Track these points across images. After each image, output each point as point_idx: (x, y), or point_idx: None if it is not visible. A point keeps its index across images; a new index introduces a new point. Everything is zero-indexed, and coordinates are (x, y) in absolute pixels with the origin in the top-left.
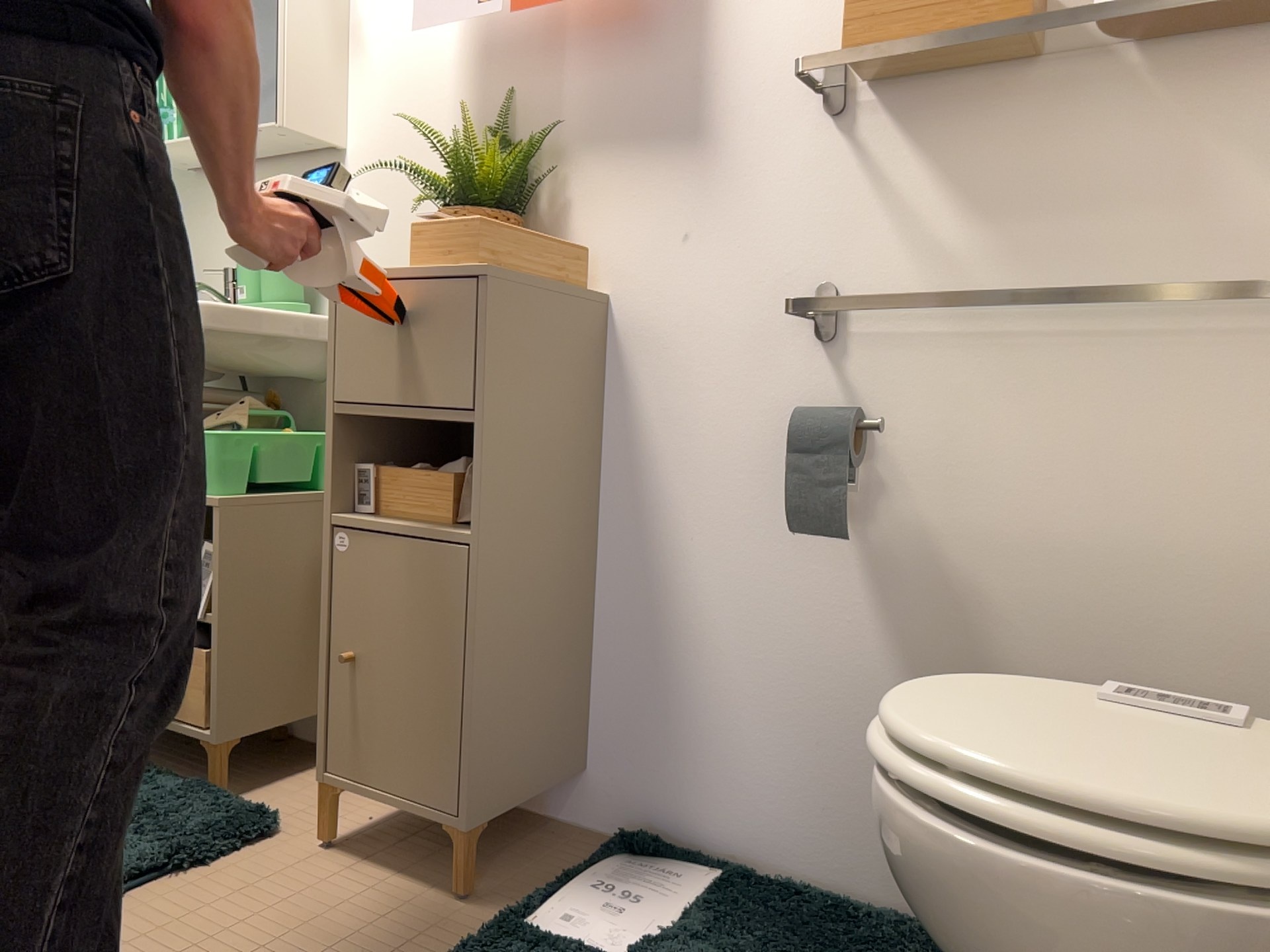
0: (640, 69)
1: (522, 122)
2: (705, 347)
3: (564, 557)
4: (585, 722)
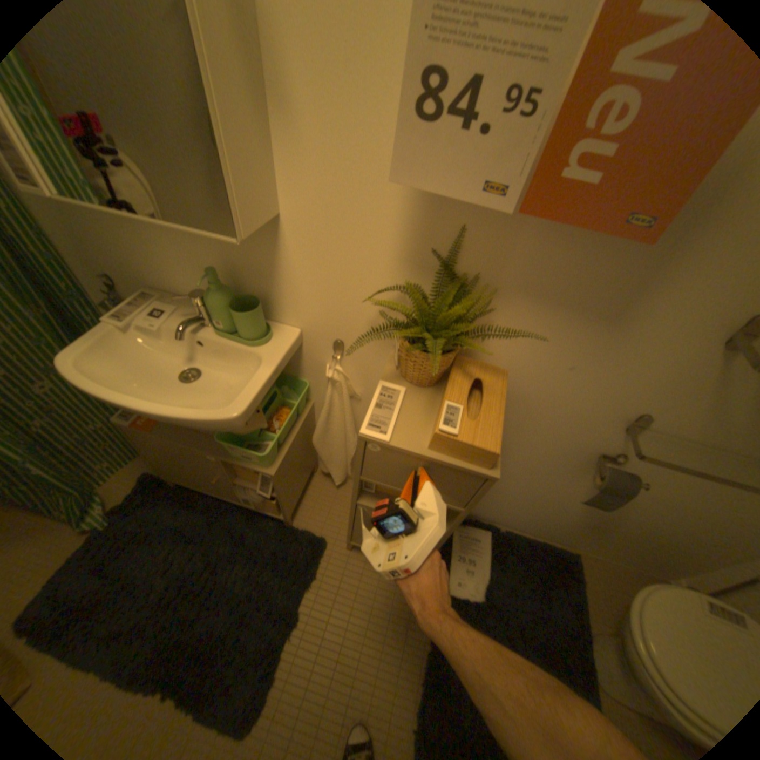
0: (597, 255)
1: (468, 255)
2: (556, 413)
3: None
4: None
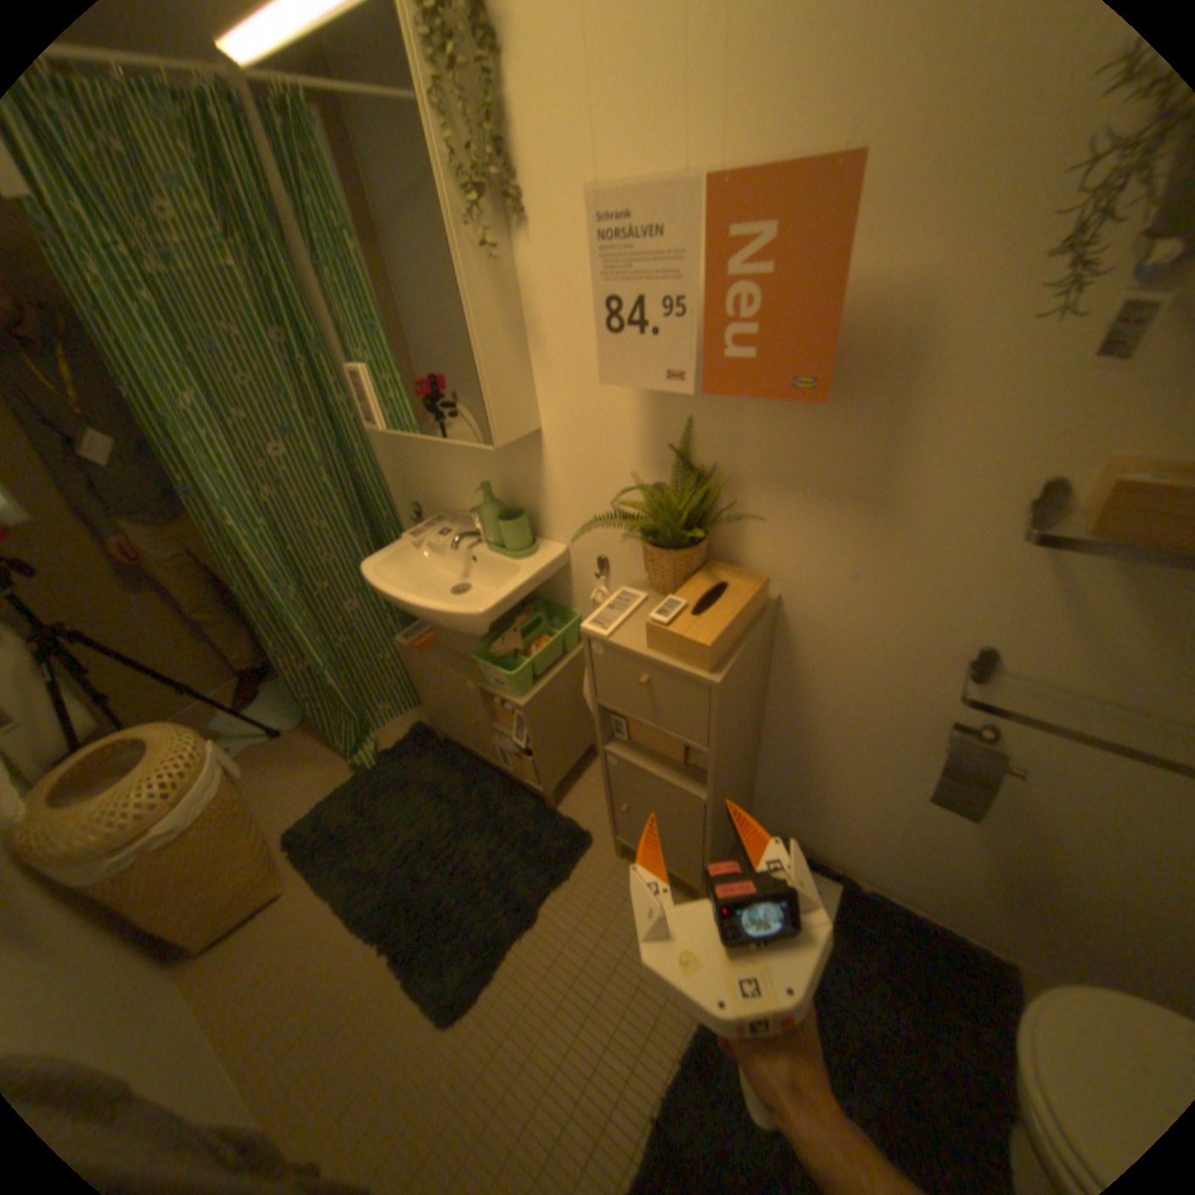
0: (827, 431)
1: (702, 447)
2: (865, 651)
3: (750, 751)
4: (754, 794)
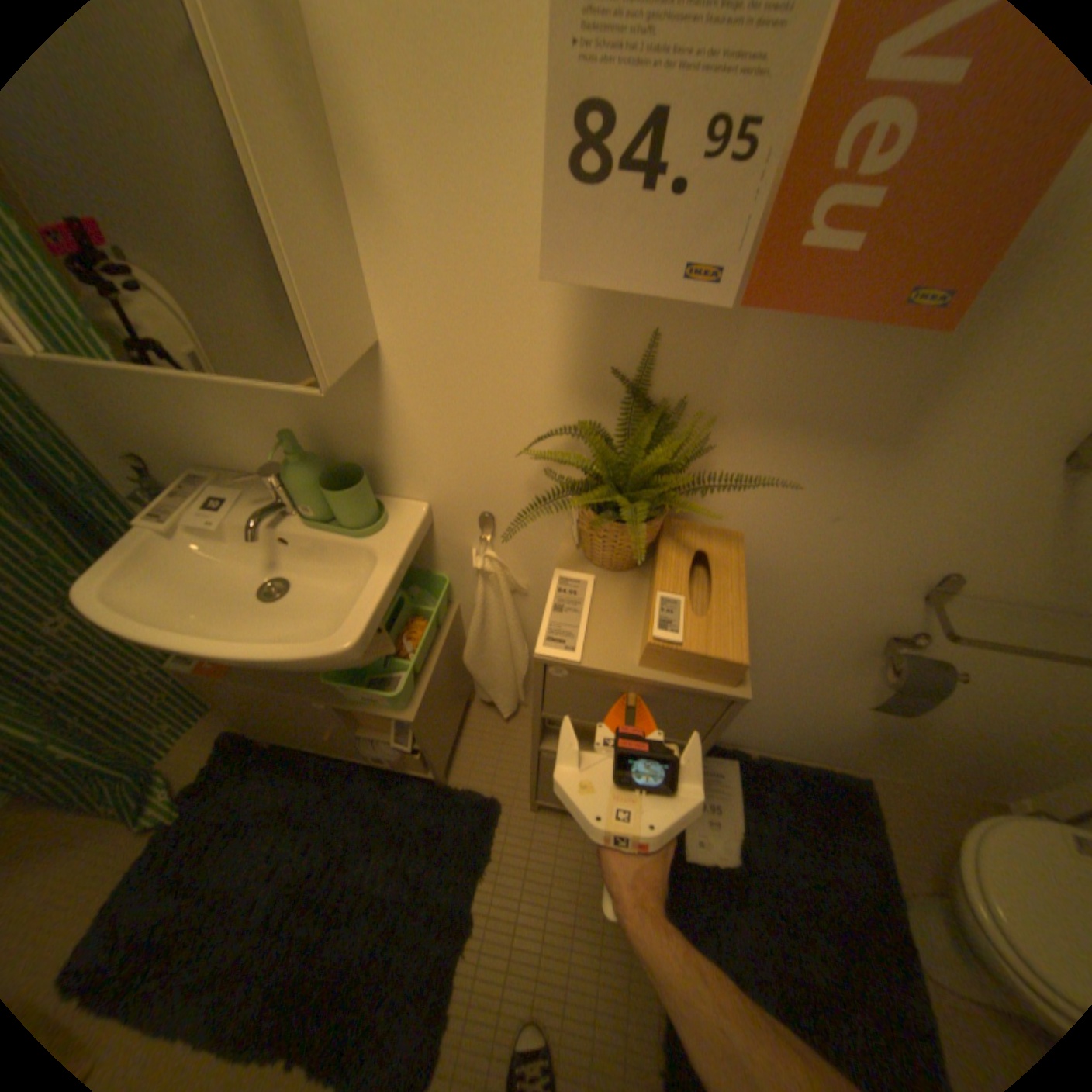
0: (861, 352)
1: (666, 371)
2: (819, 585)
3: None
4: None
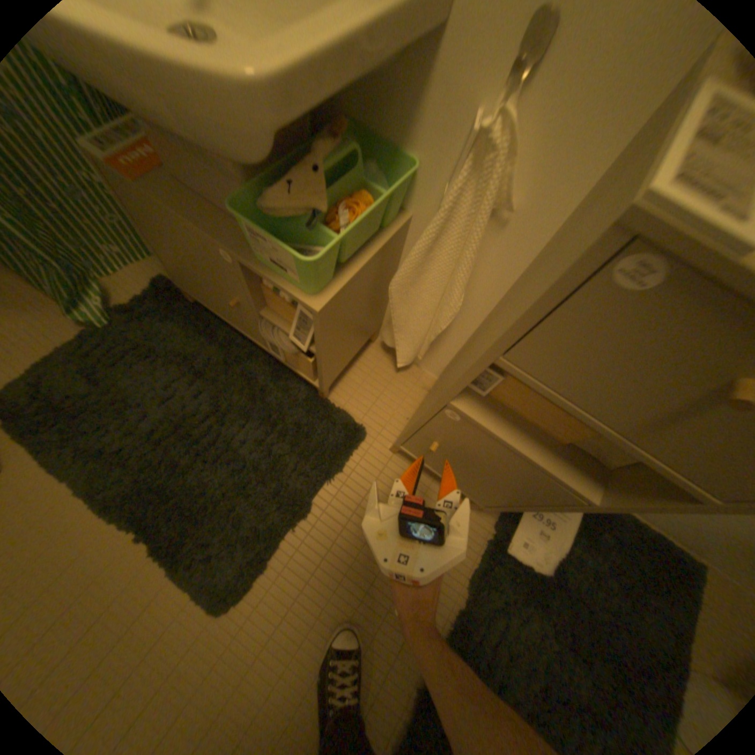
0: None
1: None
2: None
3: None
4: None
